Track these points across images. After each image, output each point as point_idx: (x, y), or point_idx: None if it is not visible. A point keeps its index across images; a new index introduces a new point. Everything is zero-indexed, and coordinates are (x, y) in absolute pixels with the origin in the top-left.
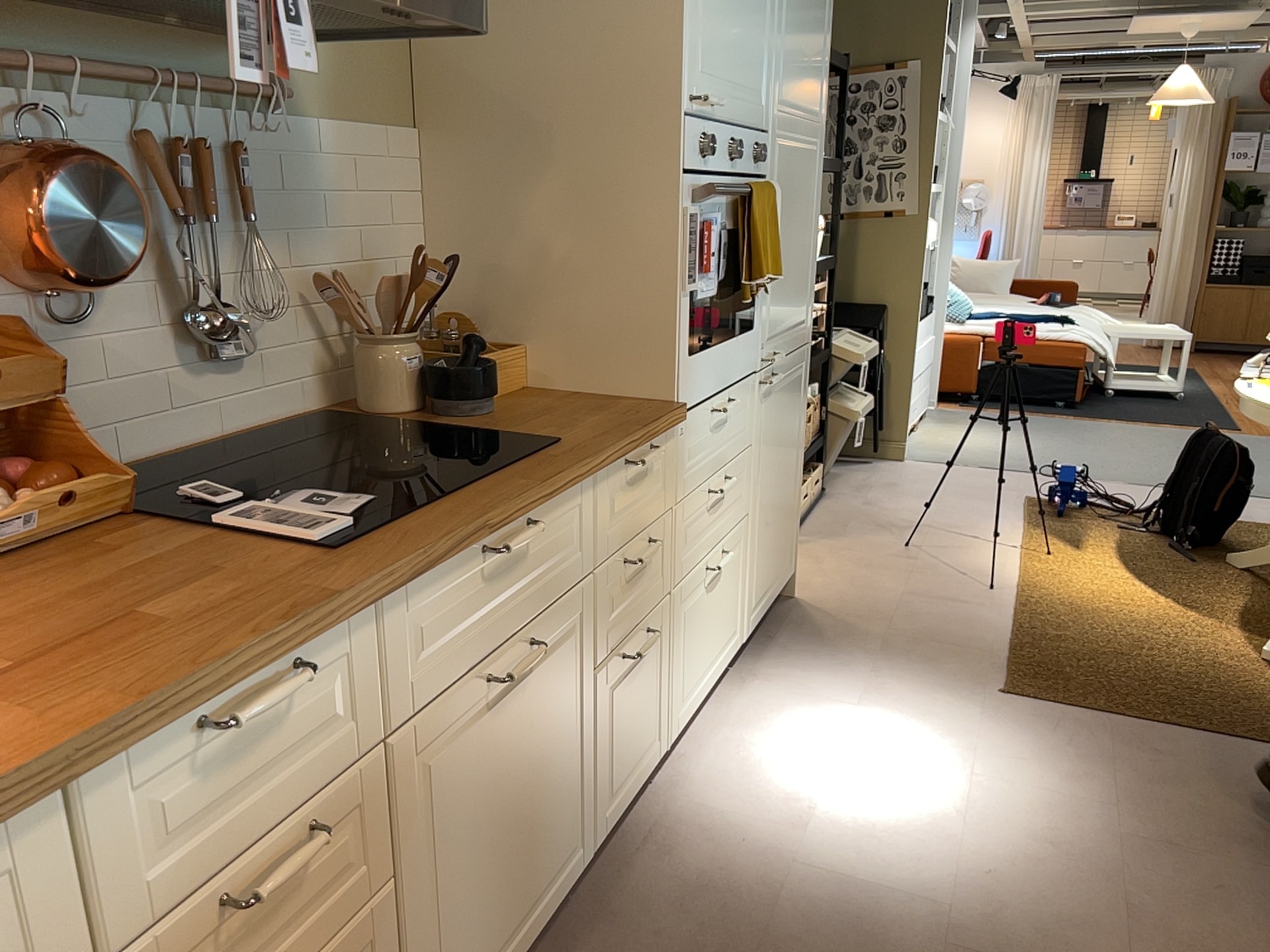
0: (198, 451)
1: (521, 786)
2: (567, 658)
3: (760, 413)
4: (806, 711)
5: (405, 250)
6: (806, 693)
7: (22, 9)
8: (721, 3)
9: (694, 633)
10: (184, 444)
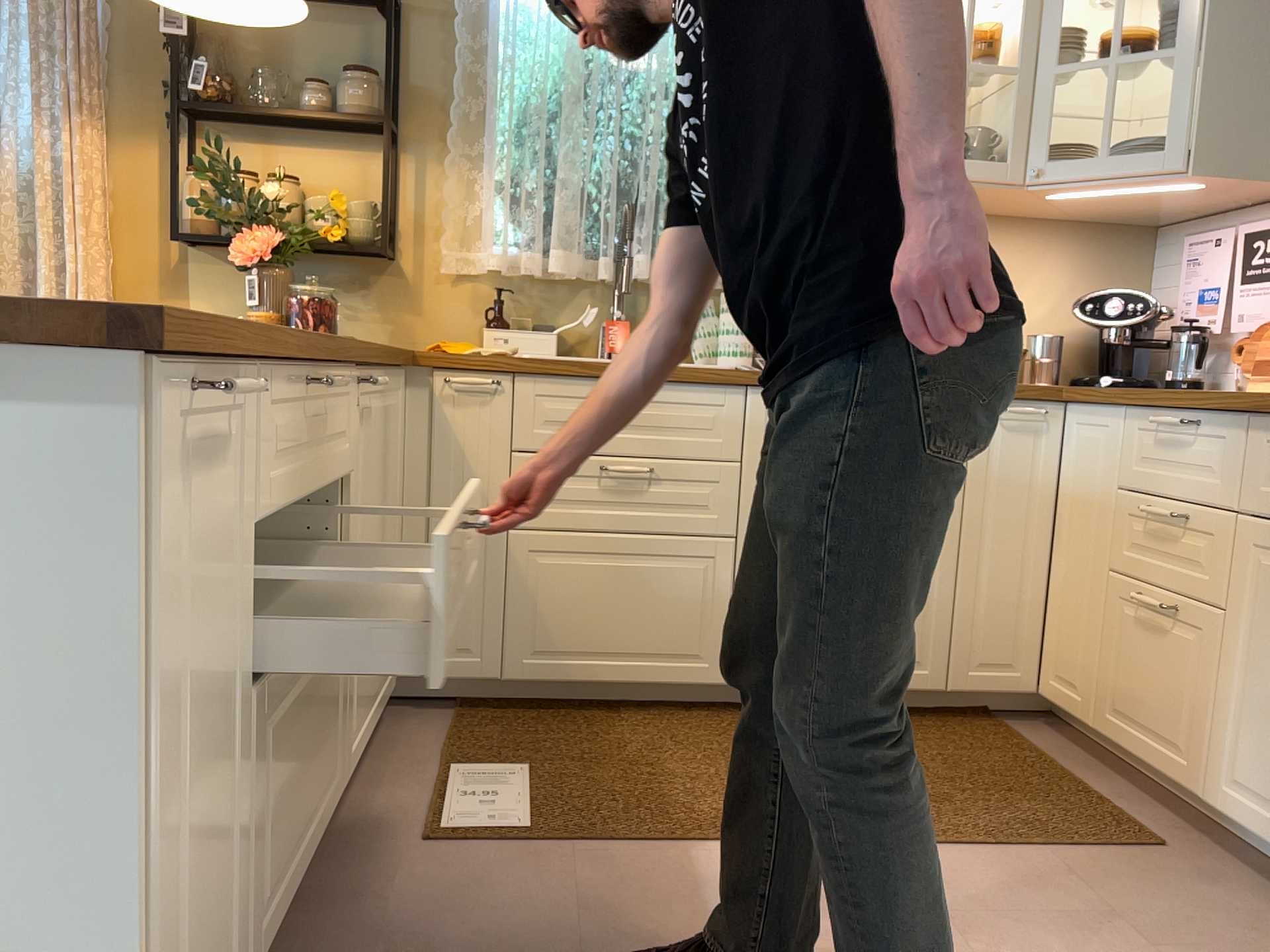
0: None
1: None
2: None
3: None
4: None
5: None
6: None
7: None
8: None
9: None
10: None
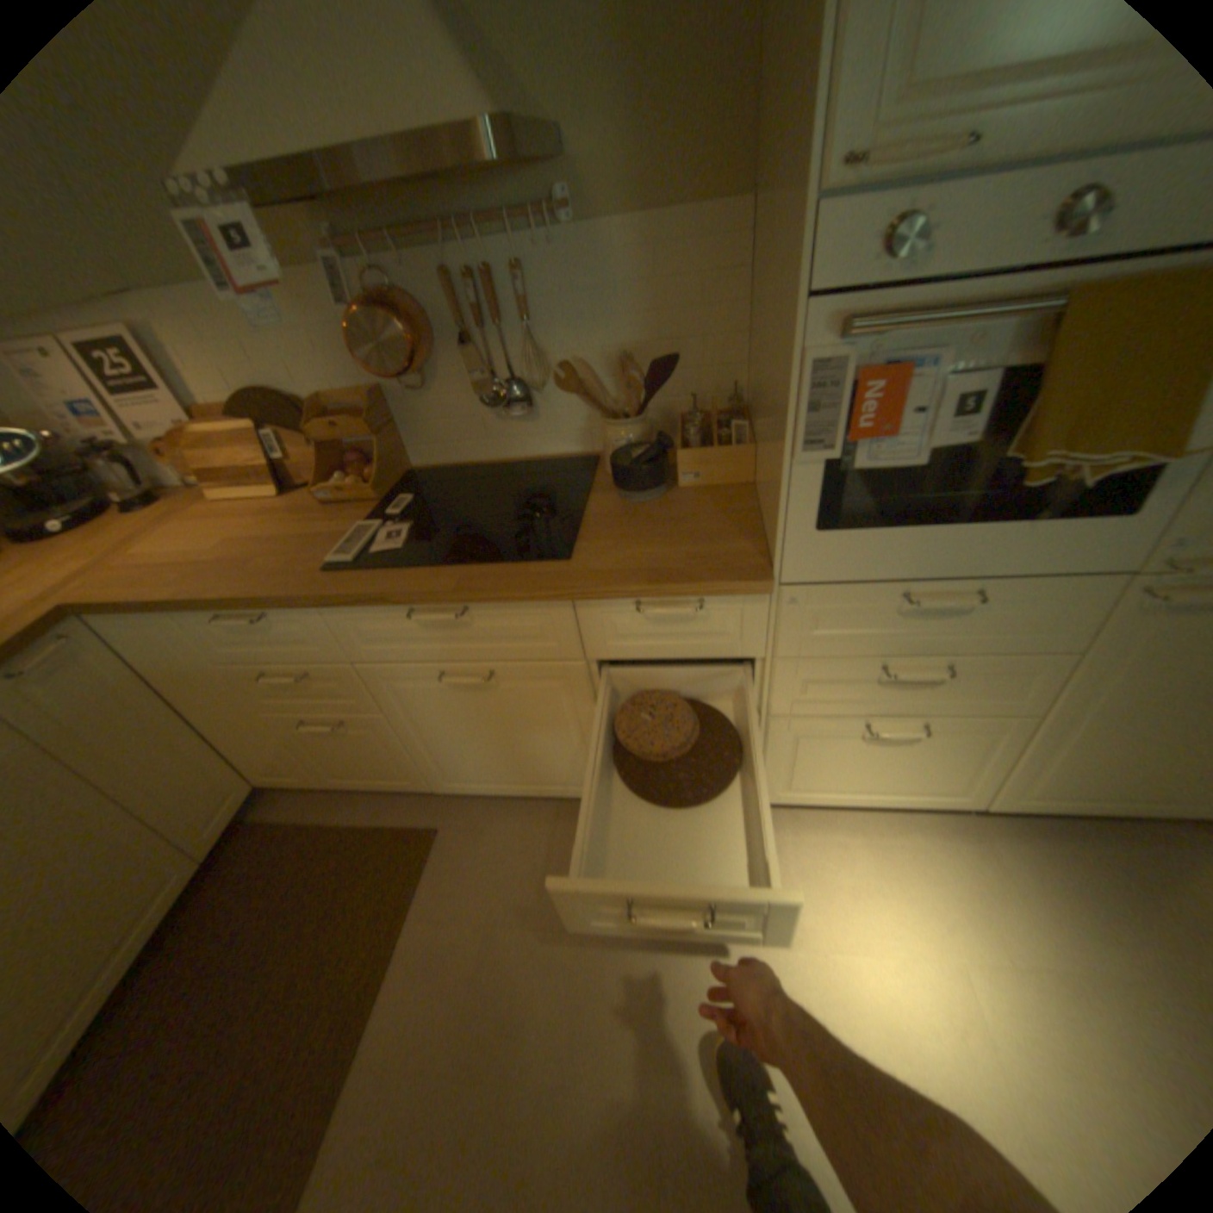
0: (506, 464)
1: (504, 731)
2: (553, 695)
3: (1126, 625)
4: (954, 911)
5: (715, 327)
6: (992, 903)
7: (362, 199)
8: None
9: (824, 758)
10: (498, 458)
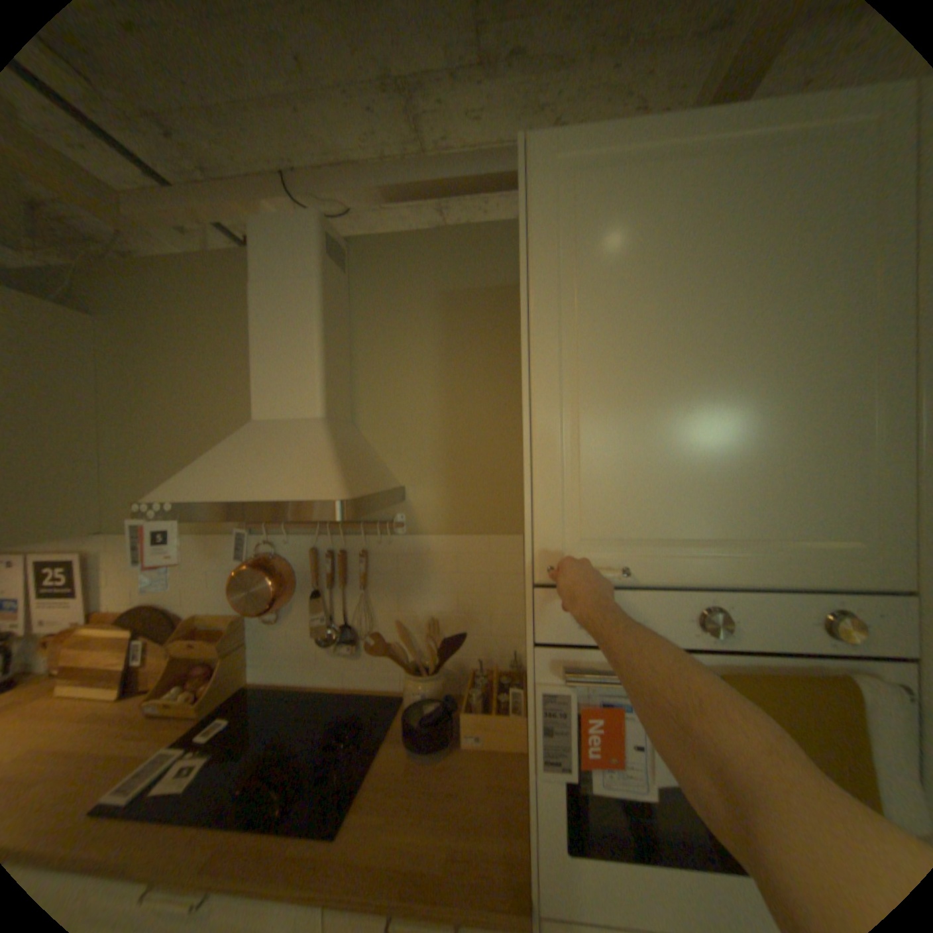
0: (327, 693)
1: None
2: None
3: None
4: None
5: (501, 610)
6: None
7: None
8: (641, 452)
9: None
10: (321, 687)
